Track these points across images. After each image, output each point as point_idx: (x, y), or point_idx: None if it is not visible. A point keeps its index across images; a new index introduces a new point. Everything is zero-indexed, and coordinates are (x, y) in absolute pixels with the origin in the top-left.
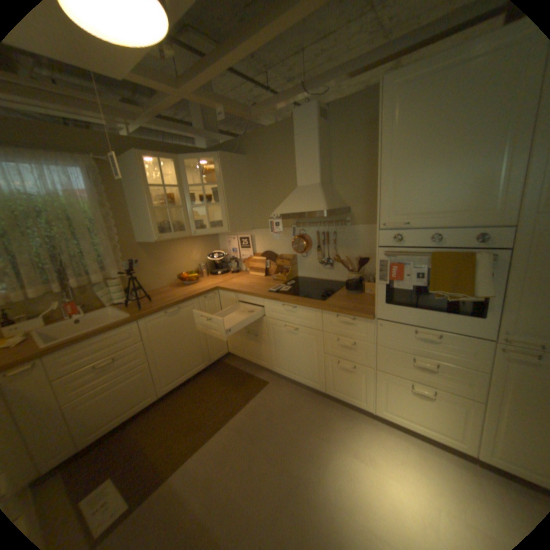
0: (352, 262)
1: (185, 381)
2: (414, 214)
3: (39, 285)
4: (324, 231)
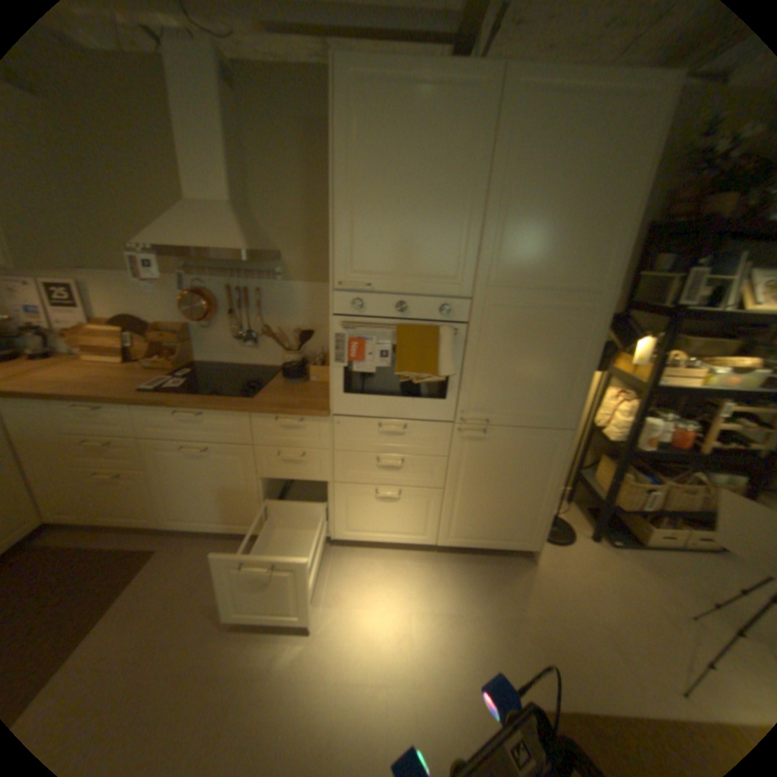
0: (290, 336)
1: None
2: (377, 273)
3: None
4: (241, 286)
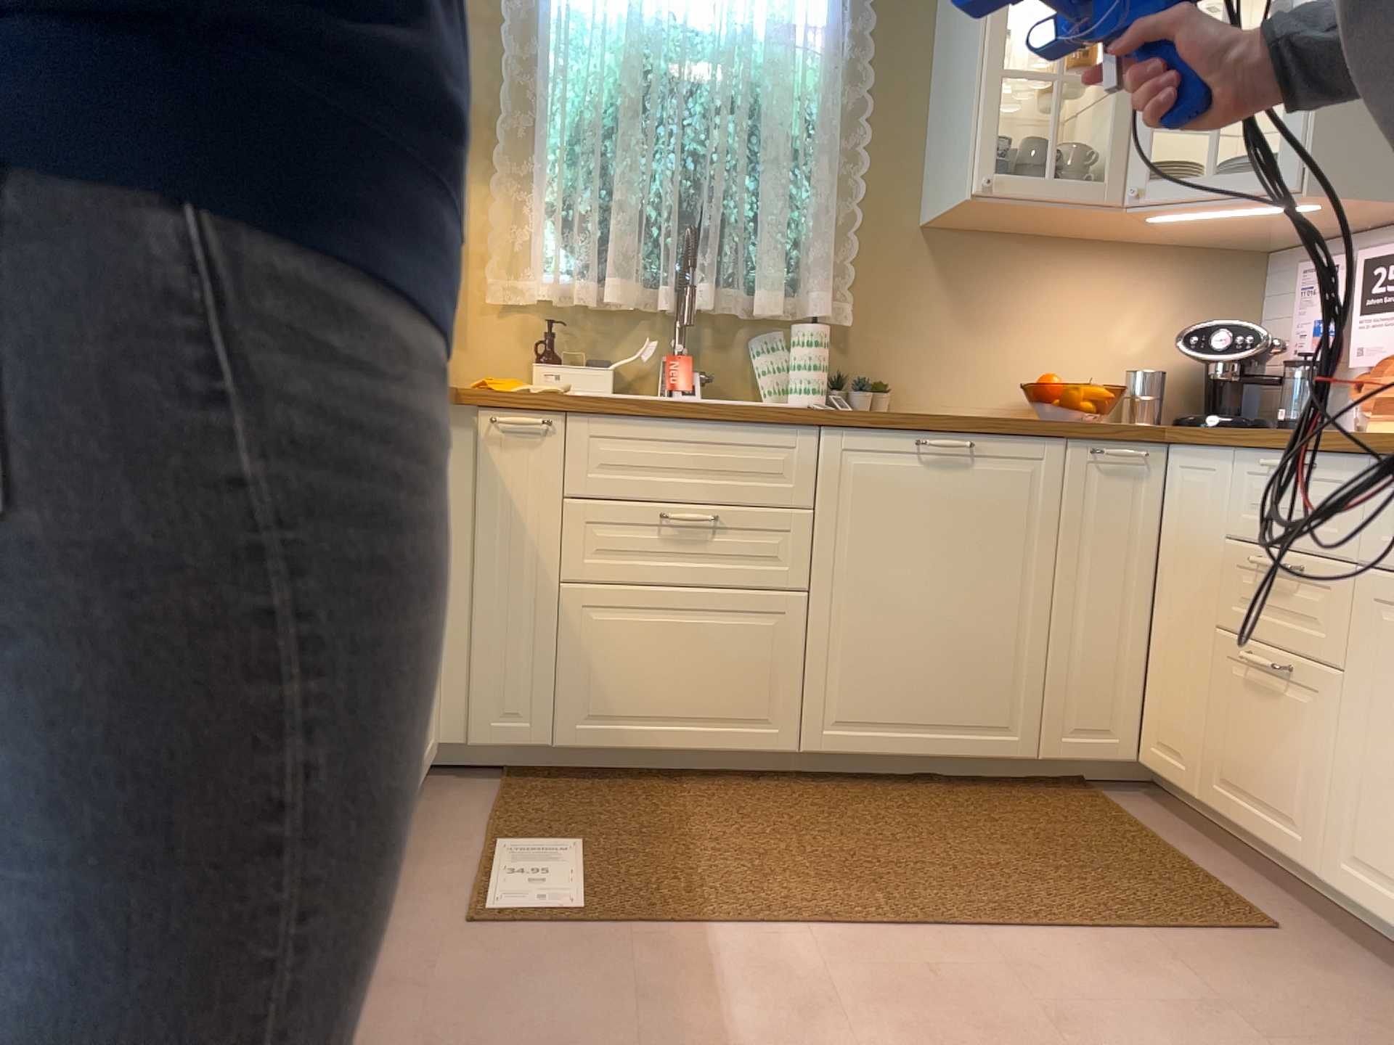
0: None
1: (916, 754)
2: None
3: (641, 275)
4: None
